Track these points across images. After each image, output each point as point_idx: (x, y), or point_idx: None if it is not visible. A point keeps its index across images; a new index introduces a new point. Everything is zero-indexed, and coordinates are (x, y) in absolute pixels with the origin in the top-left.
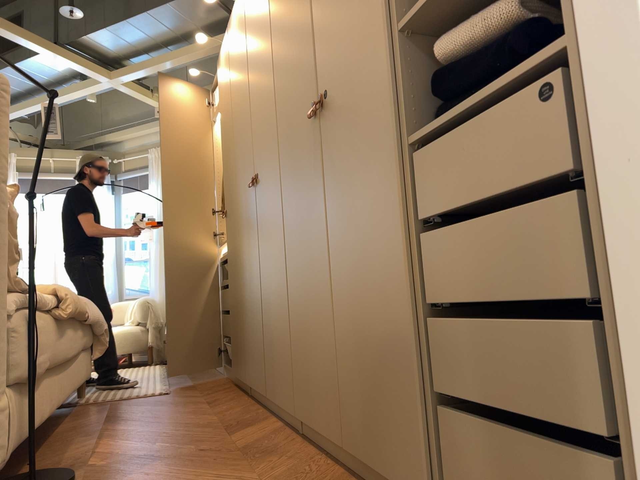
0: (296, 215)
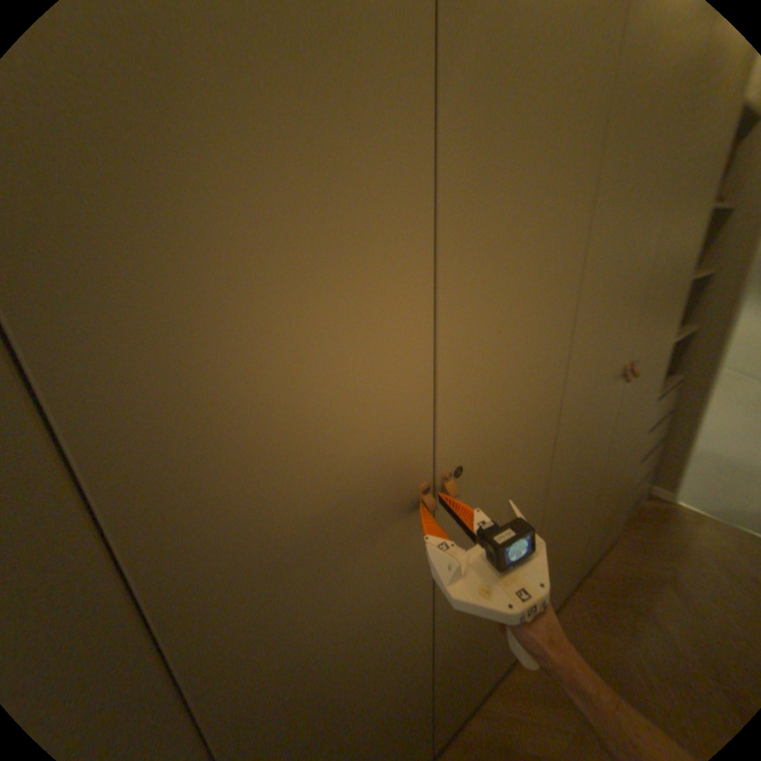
0: (572, 480)
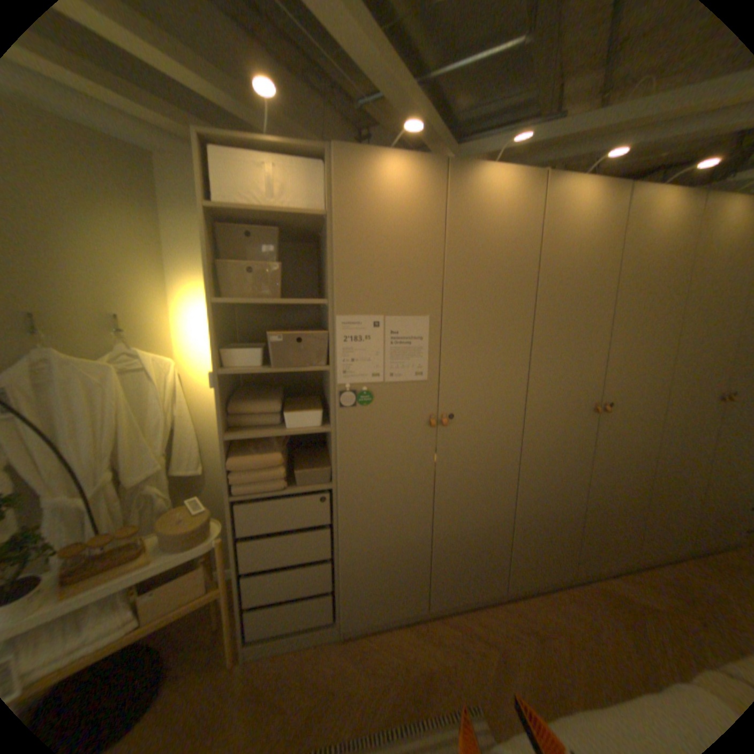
0: (680, 449)
